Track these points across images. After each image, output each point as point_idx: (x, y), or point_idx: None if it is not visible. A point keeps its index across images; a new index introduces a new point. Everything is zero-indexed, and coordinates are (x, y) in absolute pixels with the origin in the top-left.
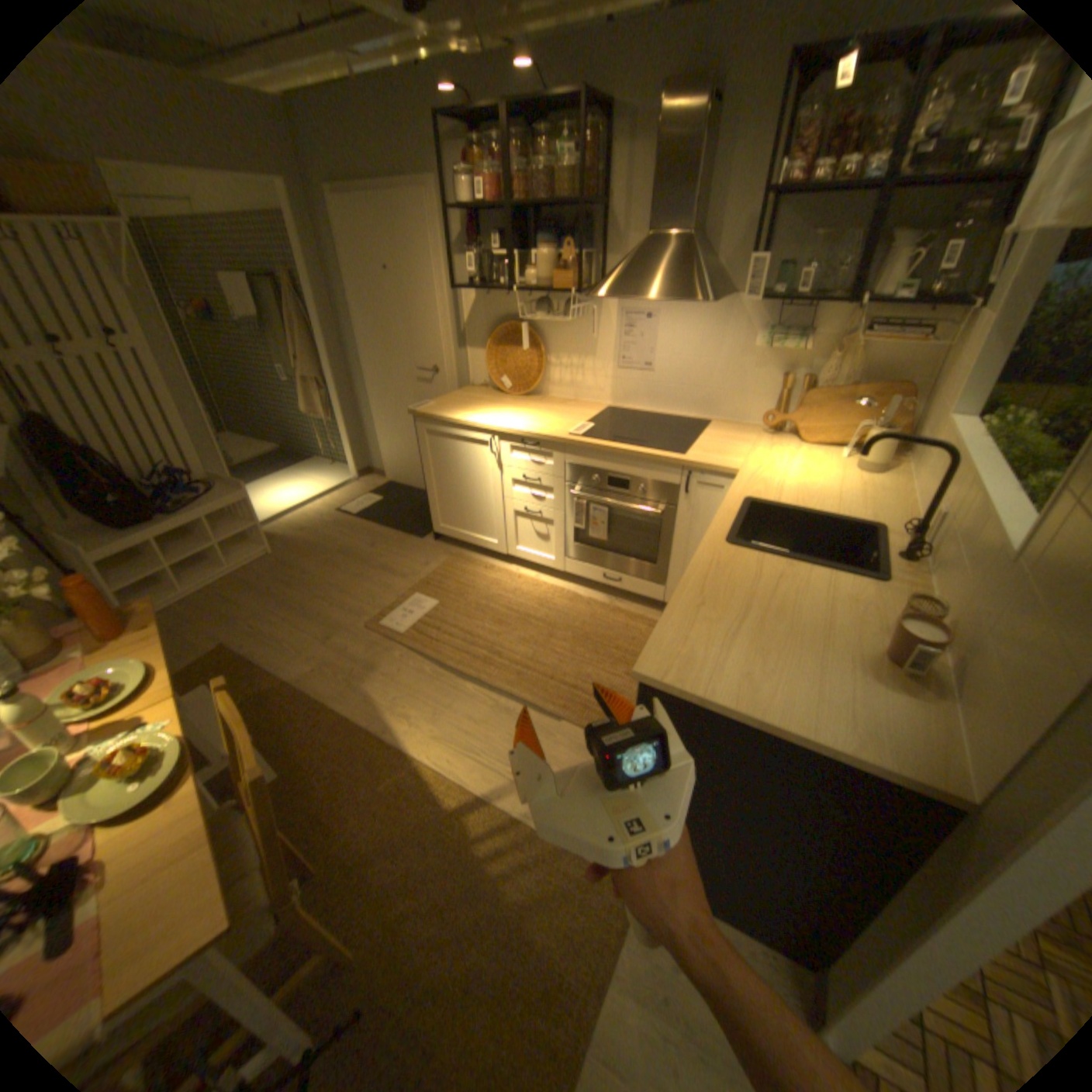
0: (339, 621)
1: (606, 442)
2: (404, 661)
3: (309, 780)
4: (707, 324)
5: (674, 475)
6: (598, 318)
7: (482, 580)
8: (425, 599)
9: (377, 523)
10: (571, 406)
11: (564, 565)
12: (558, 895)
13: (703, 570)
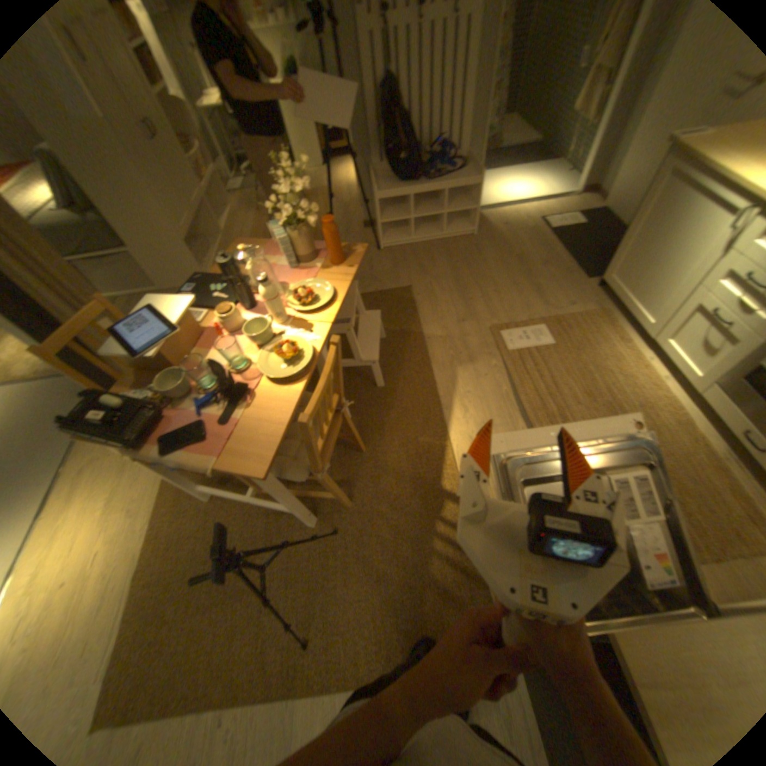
0: (478, 313)
1: None
2: (494, 371)
3: (394, 402)
4: None
5: None
6: None
7: (607, 348)
8: (547, 335)
9: (563, 245)
10: None
11: (707, 390)
12: (459, 603)
13: None
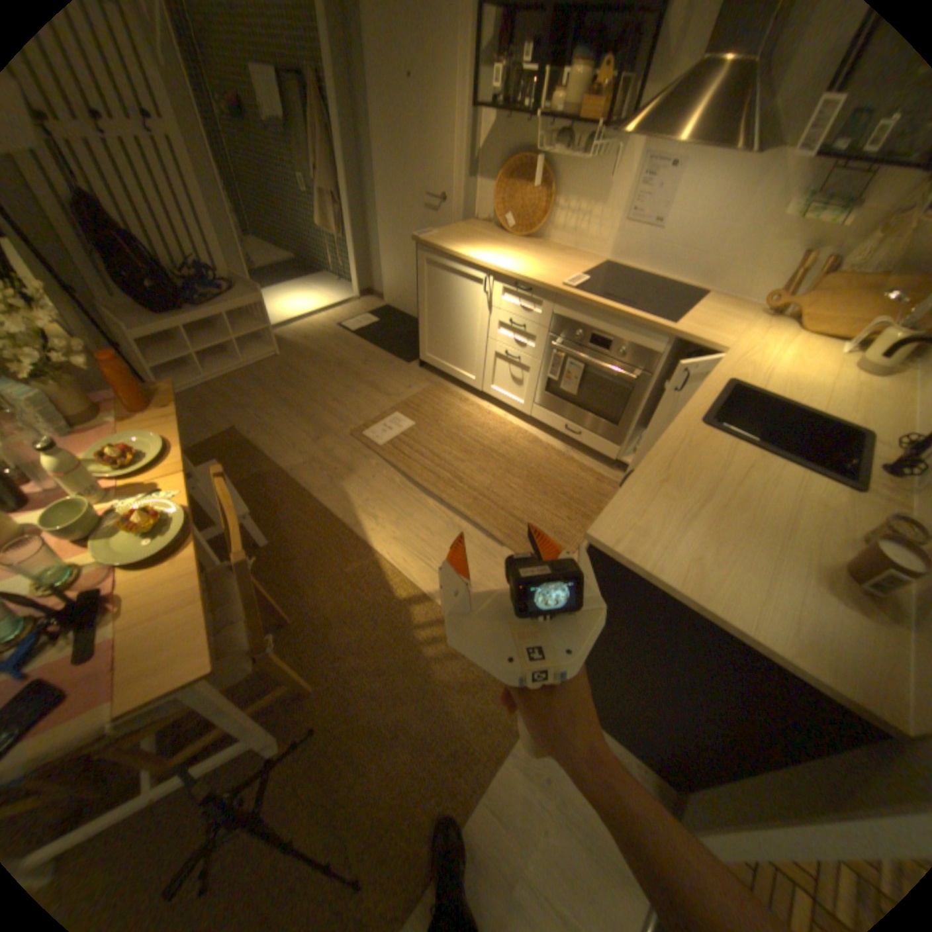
0: (329, 426)
1: (598, 299)
2: (378, 470)
3: (292, 552)
4: (738, 181)
5: (659, 343)
6: (618, 160)
7: (455, 411)
8: (404, 420)
9: (371, 343)
10: (569, 255)
11: (531, 411)
12: (477, 684)
13: (673, 447)
